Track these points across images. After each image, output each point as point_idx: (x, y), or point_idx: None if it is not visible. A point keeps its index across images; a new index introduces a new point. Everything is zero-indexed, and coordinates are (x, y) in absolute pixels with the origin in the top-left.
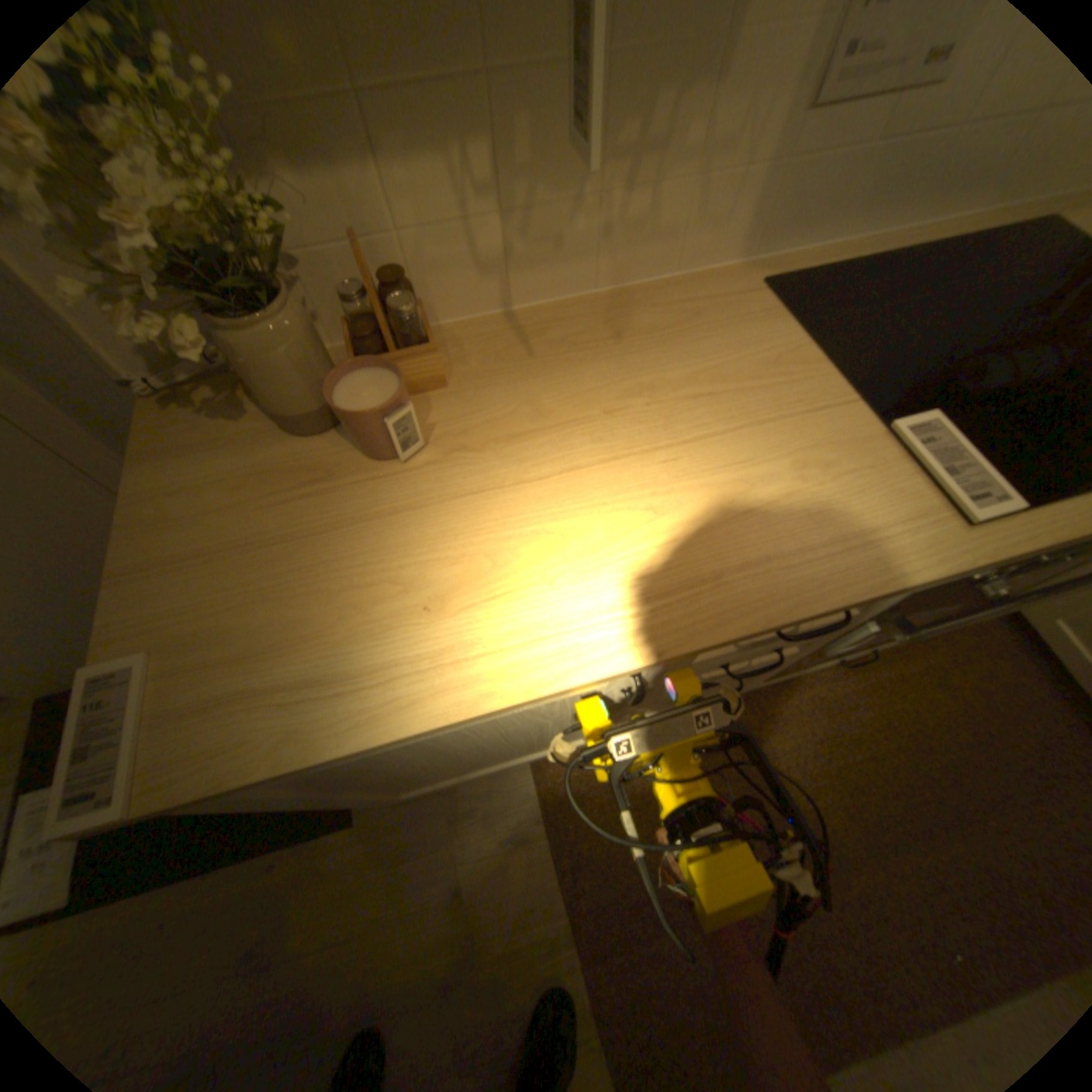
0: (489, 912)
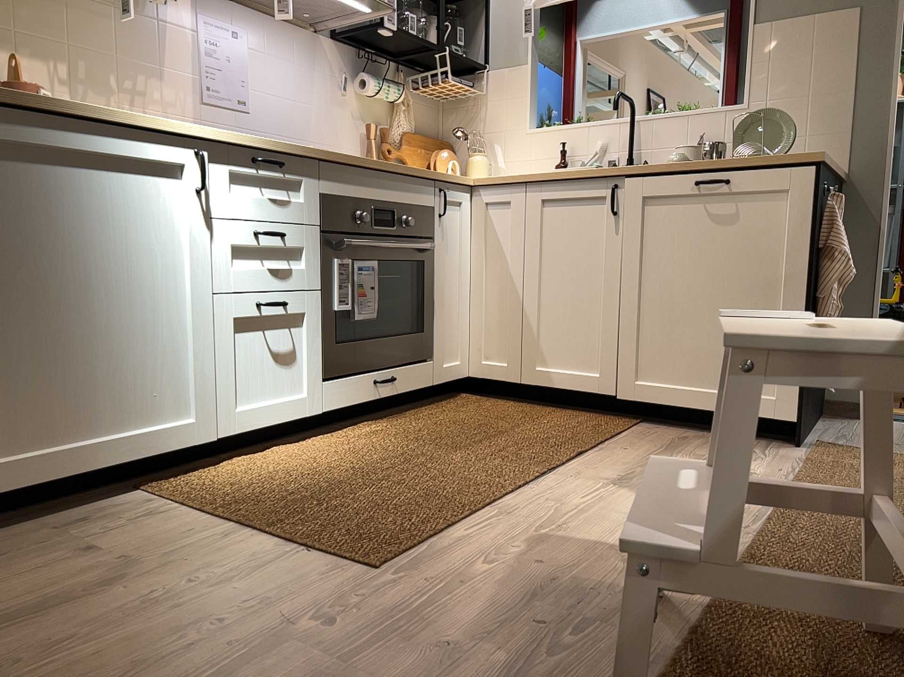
0: (140, 543)
